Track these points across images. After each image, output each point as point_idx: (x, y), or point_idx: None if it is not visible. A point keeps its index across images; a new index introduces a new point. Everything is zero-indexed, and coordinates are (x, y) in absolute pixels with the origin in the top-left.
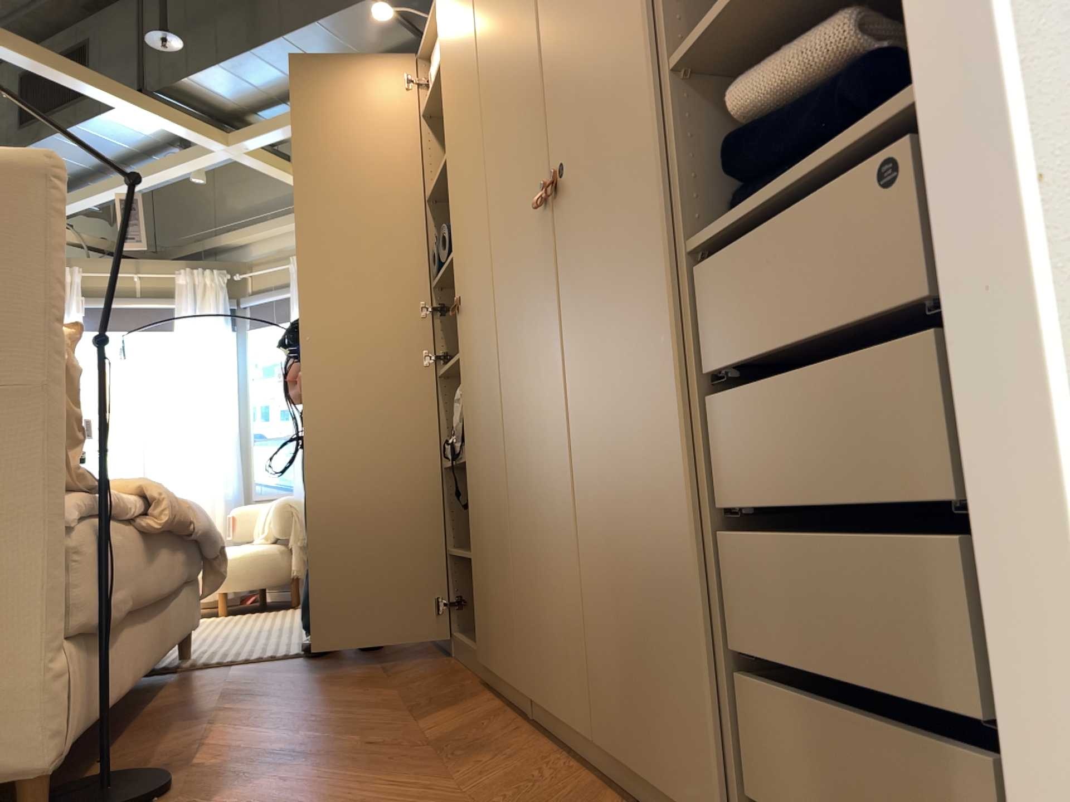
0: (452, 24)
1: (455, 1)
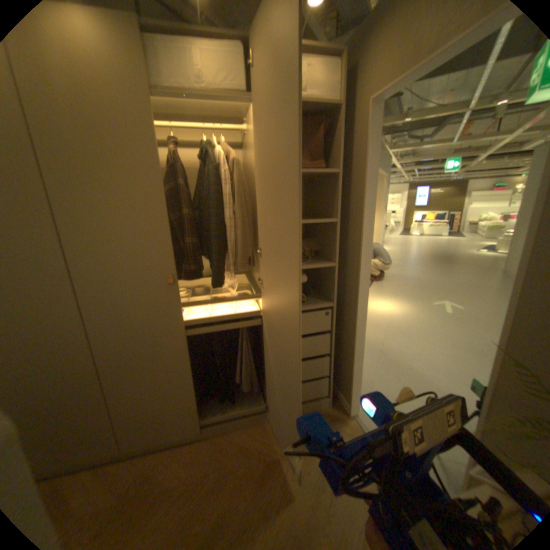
0: None
1: None
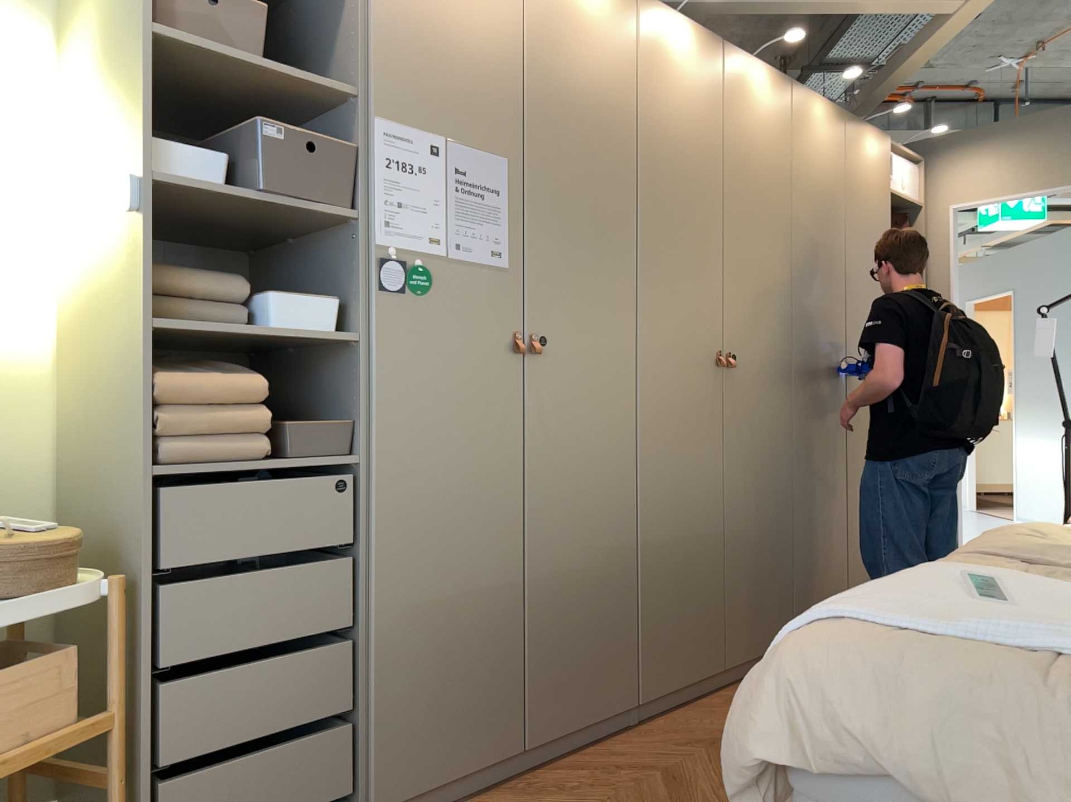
0: (749, 128)
1: (757, 119)
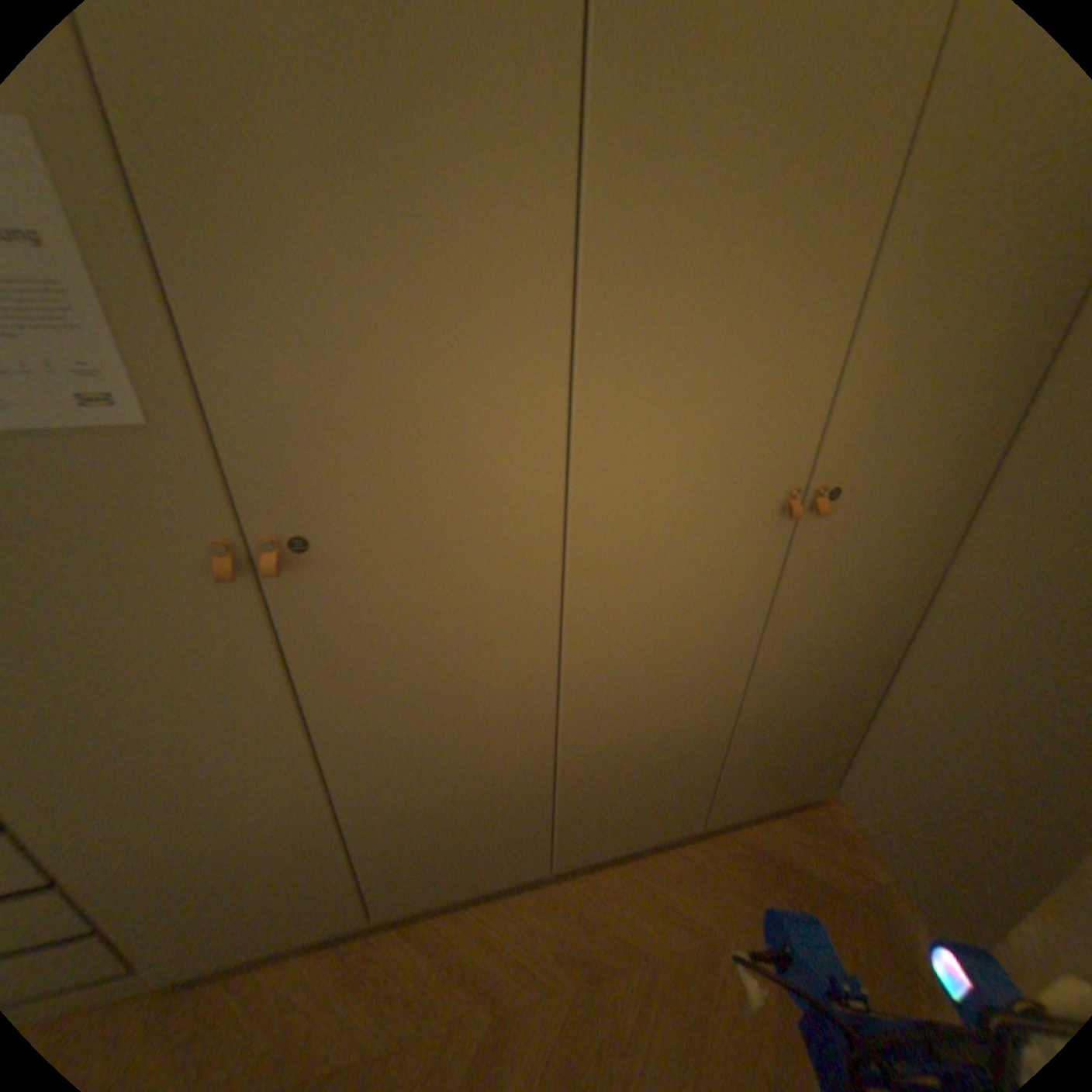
0: None
1: None
